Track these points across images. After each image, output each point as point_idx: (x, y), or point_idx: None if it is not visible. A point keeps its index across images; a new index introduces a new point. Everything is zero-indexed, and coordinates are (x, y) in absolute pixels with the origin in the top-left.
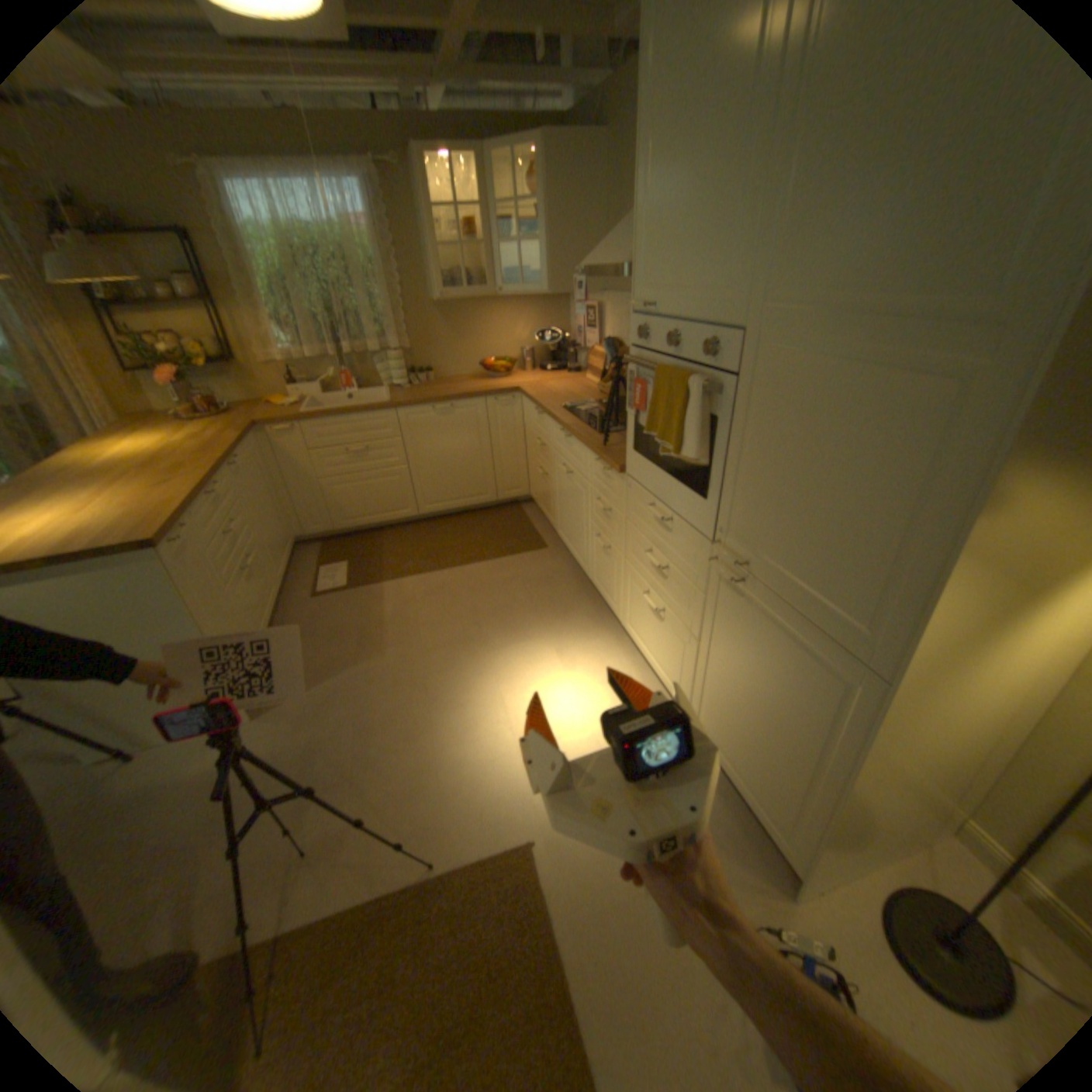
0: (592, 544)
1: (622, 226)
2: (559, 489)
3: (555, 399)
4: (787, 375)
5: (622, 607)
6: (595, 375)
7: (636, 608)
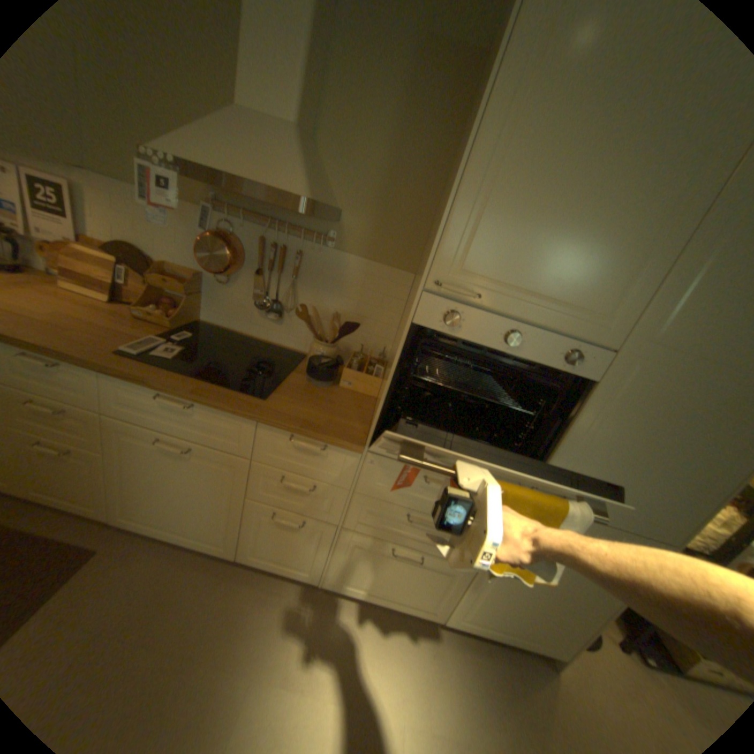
0: (253, 523)
1: (227, 121)
2: (130, 469)
3: (70, 335)
4: (662, 390)
5: (328, 571)
6: (92, 286)
7: (366, 566)
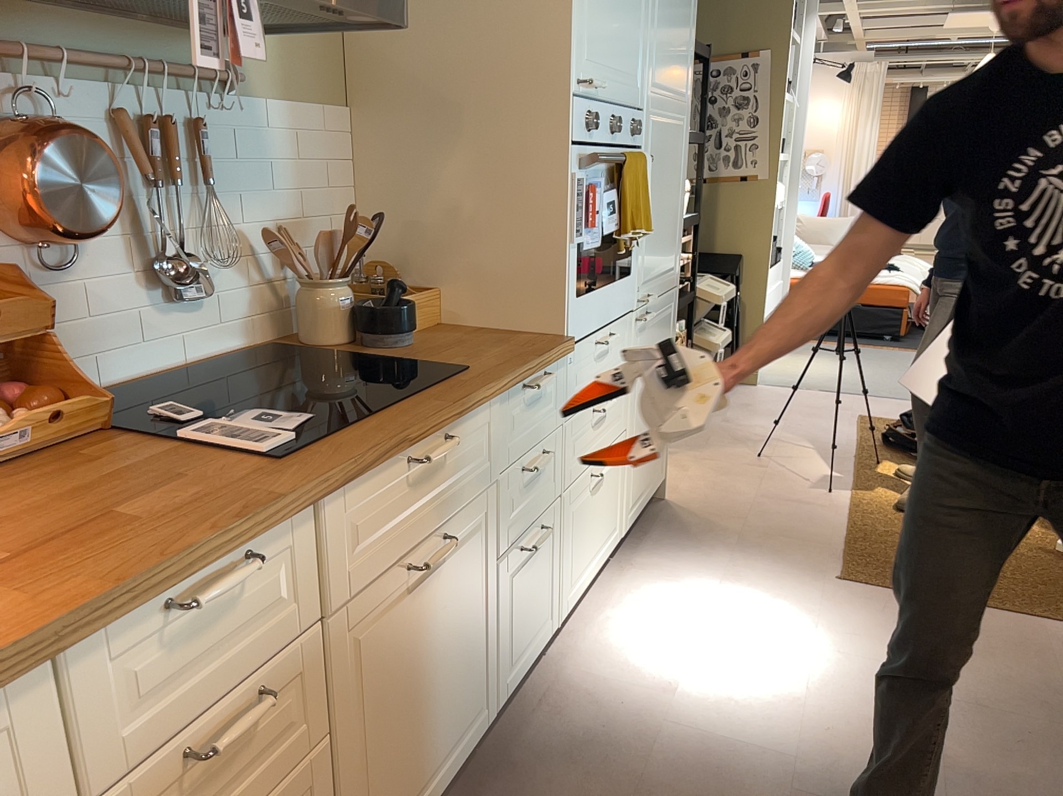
0: (505, 600)
1: None
2: (372, 701)
3: (136, 512)
4: (659, 137)
5: (561, 583)
6: None
7: (580, 529)
